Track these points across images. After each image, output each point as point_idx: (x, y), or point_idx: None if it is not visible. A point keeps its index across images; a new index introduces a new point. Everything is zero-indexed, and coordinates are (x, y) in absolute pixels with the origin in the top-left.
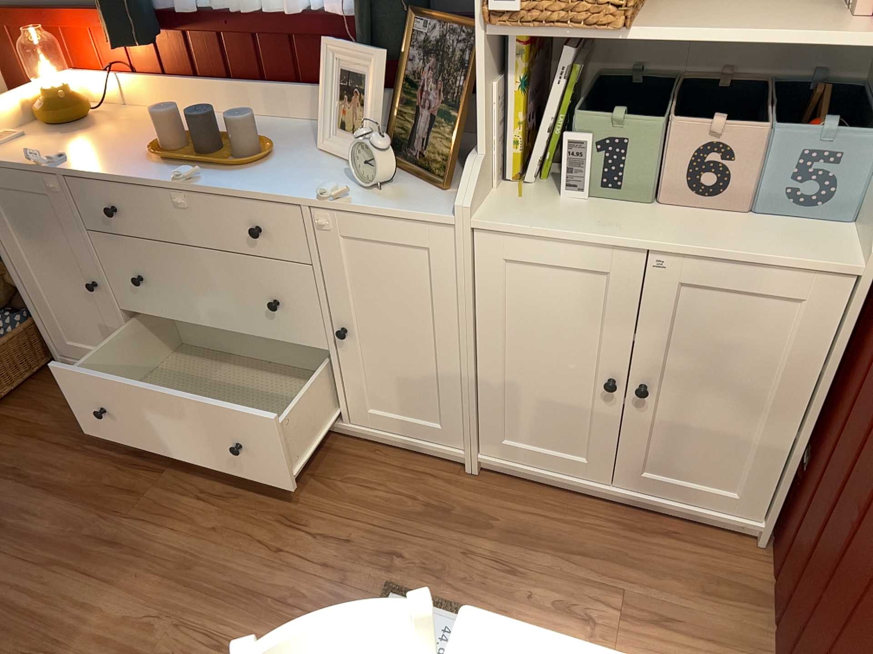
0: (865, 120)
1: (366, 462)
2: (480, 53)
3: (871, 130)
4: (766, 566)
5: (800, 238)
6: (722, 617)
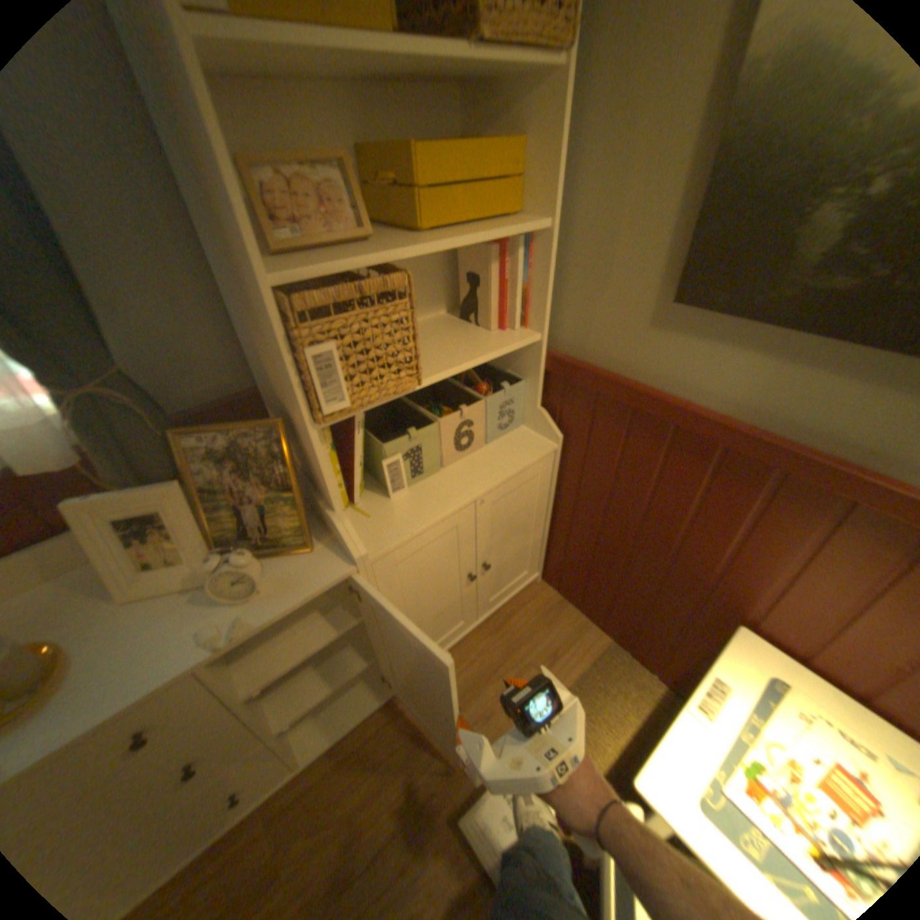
0: (501, 372)
1: (334, 777)
2: (311, 442)
3: (516, 377)
4: (552, 590)
5: (519, 444)
6: (567, 630)
